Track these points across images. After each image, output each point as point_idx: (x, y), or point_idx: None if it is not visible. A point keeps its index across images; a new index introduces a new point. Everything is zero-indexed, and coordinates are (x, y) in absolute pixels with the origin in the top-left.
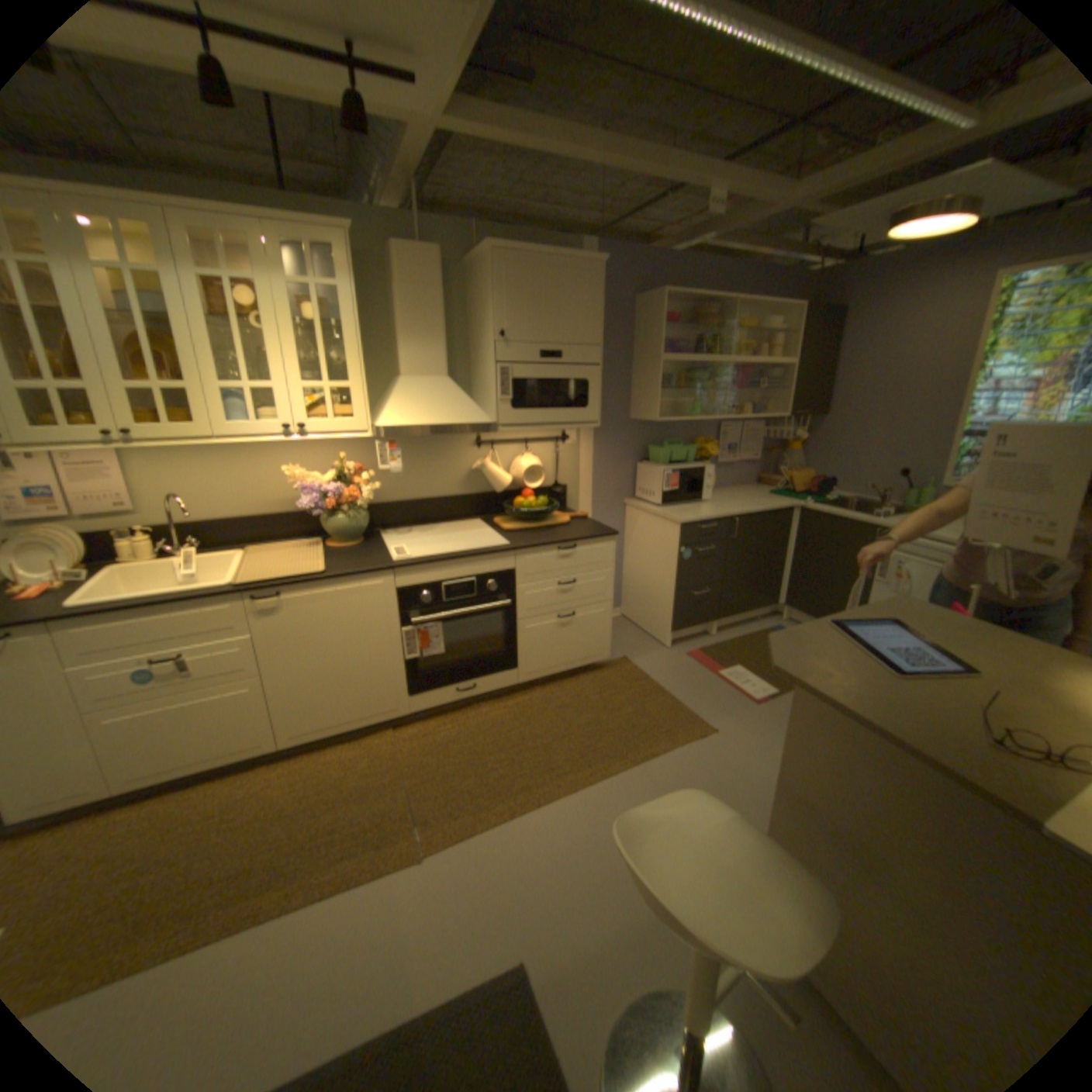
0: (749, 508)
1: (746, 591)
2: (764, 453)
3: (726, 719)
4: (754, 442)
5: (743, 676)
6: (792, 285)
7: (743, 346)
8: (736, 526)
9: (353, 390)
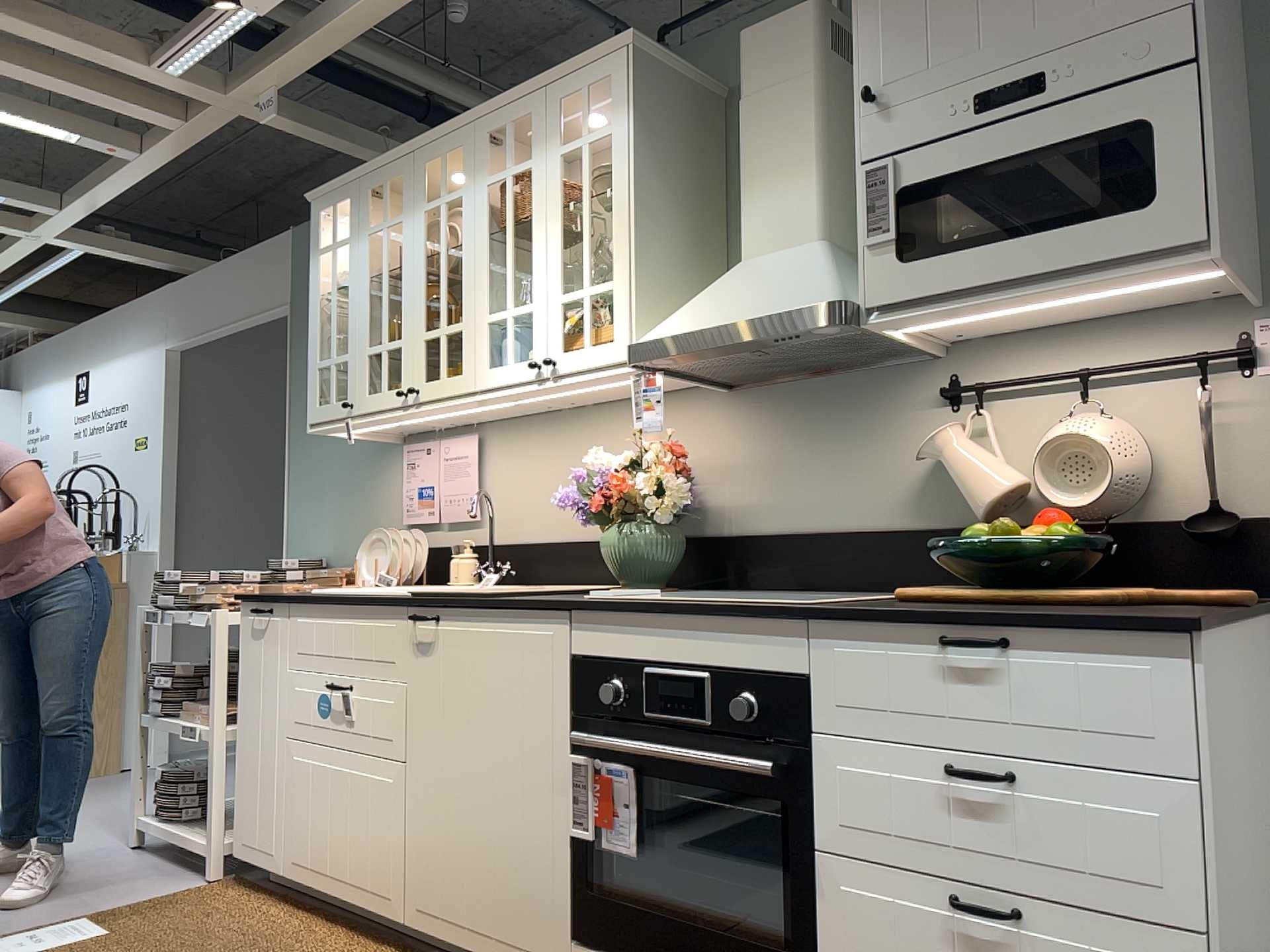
0: None
1: None
2: None
3: None
4: None
5: None
6: None
7: None
8: None
9: (613, 290)
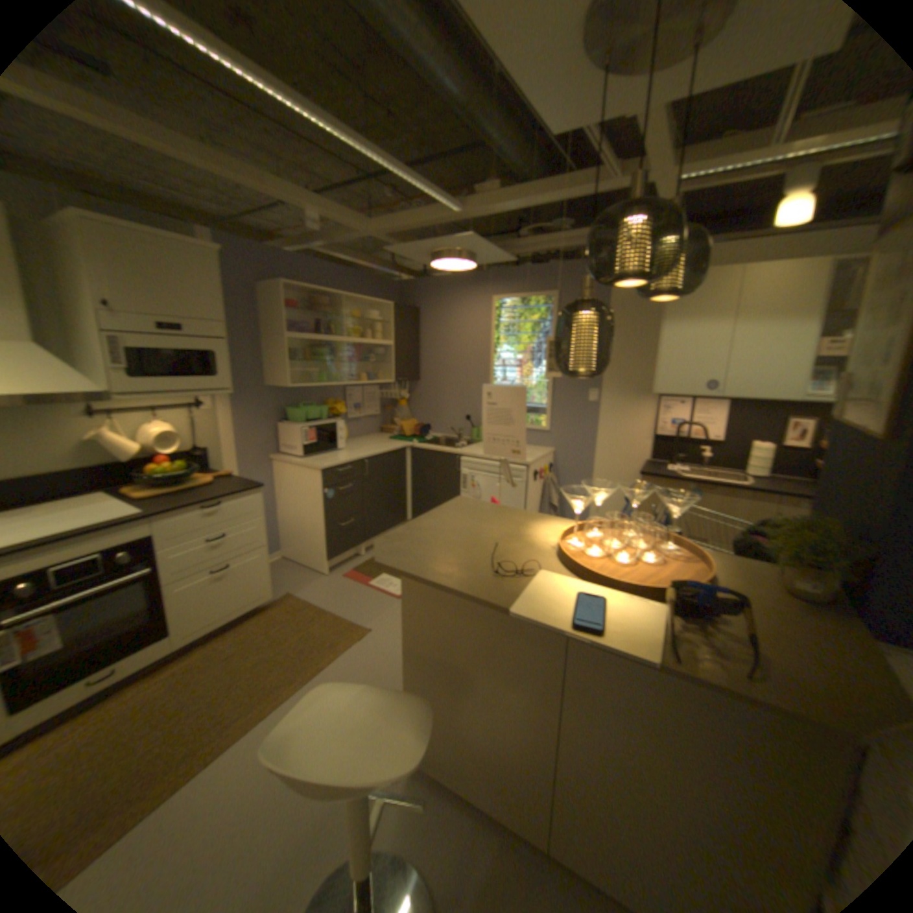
0: (376, 451)
1: (383, 515)
2: (383, 410)
3: (377, 619)
4: (375, 402)
5: (388, 581)
6: (384, 290)
7: (354, 331)
8: (367, 466)
9: None
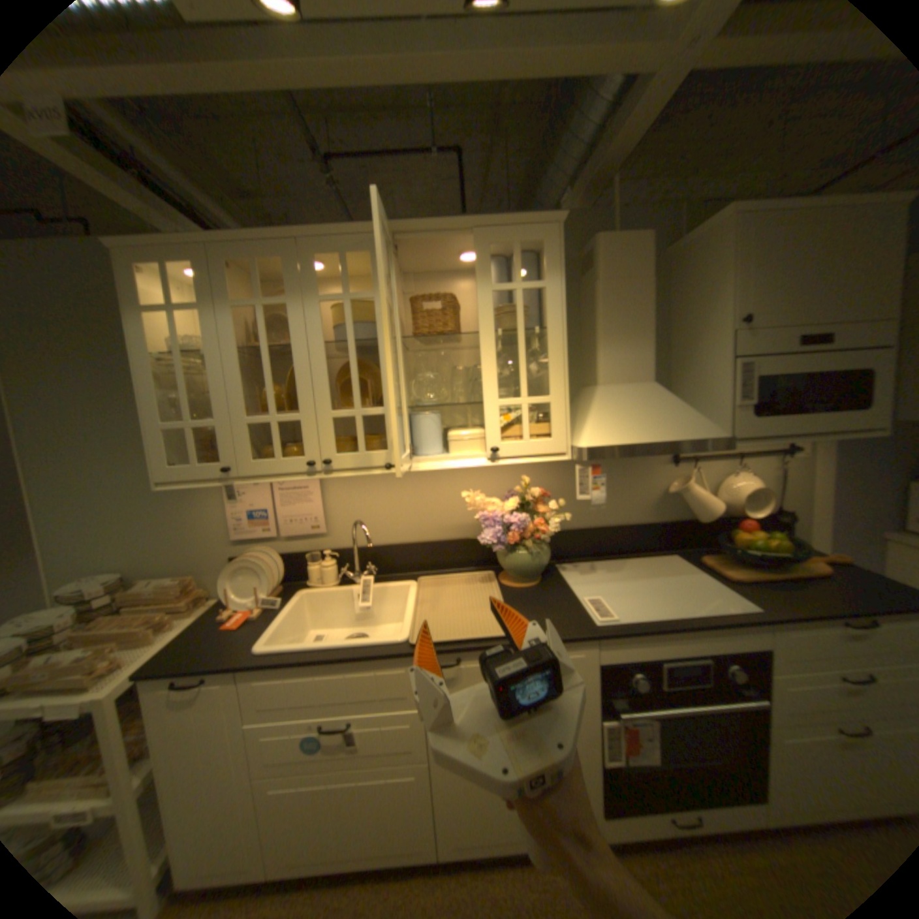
0: None
1: None
2: None
3: None
4: None
5: None
6: None
7: None
8: None
9: (553, 404)
